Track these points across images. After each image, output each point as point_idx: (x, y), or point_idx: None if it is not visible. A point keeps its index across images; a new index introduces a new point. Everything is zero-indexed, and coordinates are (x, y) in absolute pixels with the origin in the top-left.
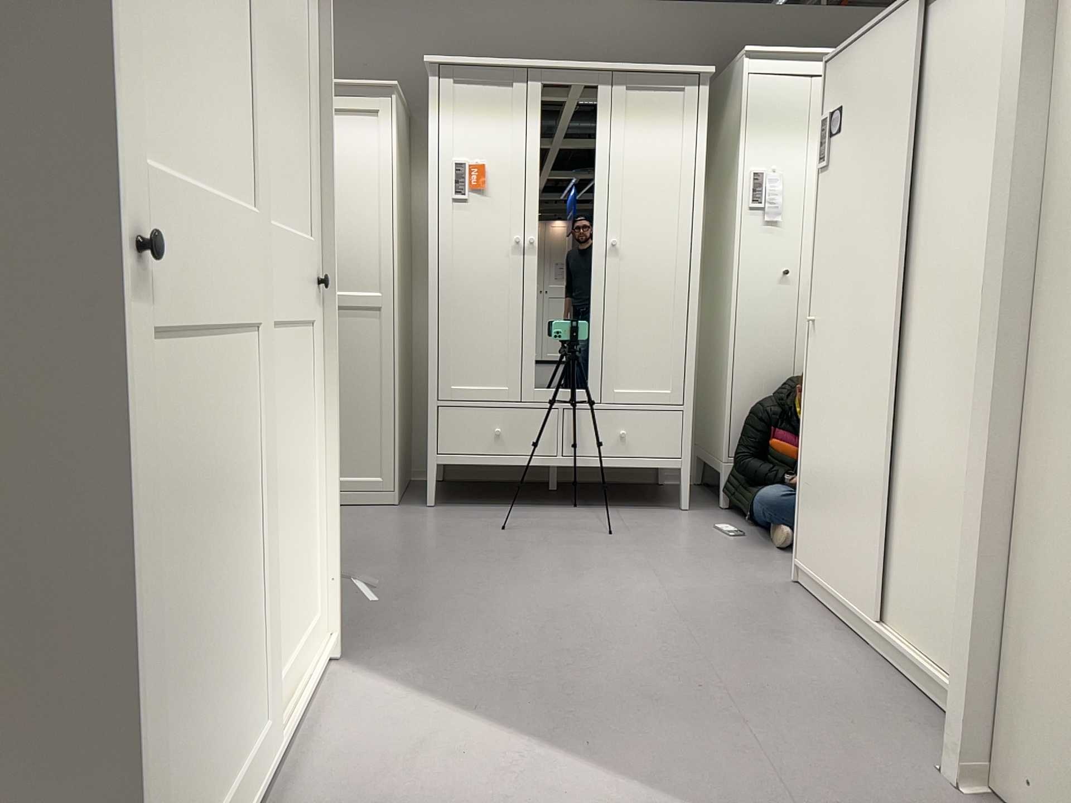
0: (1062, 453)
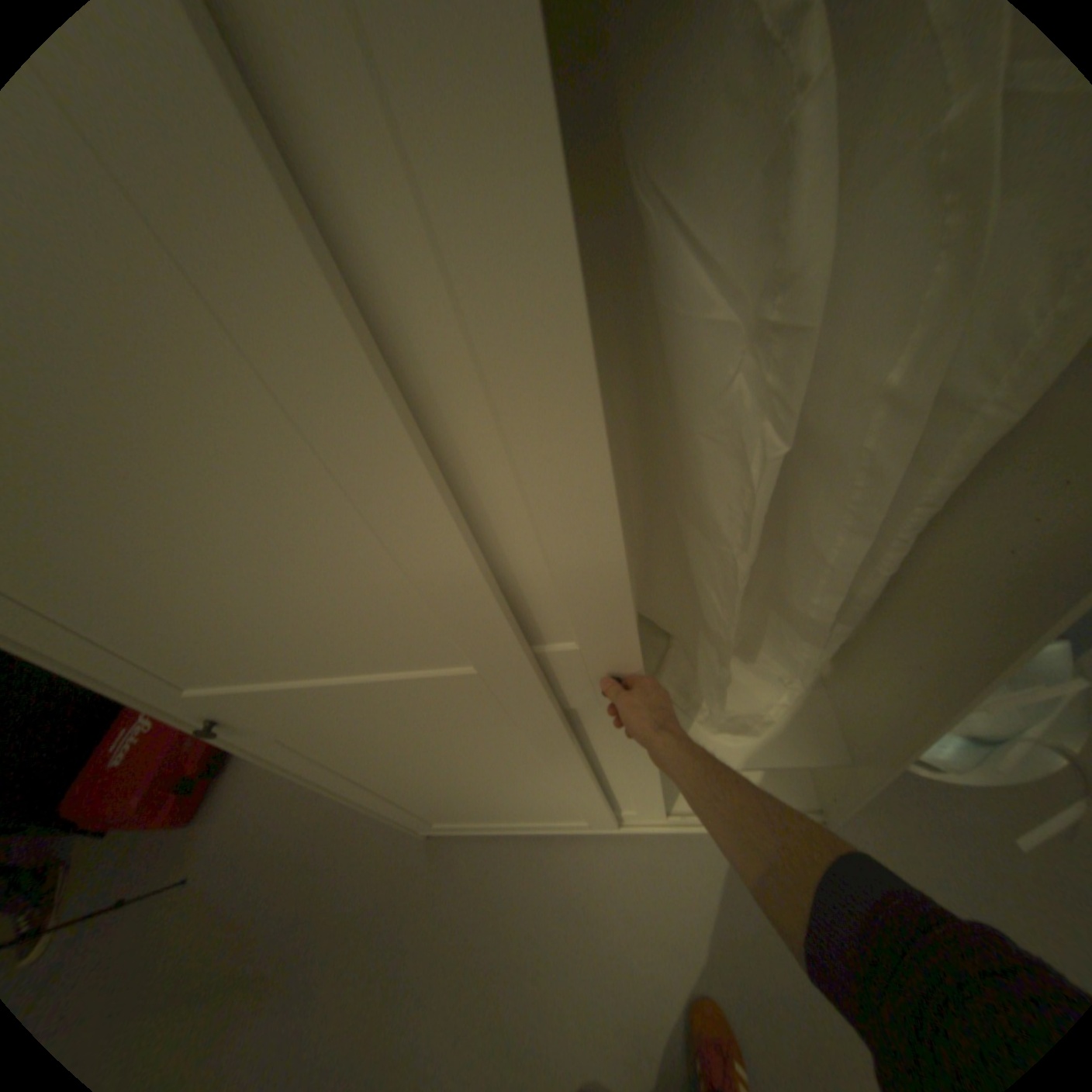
0: None
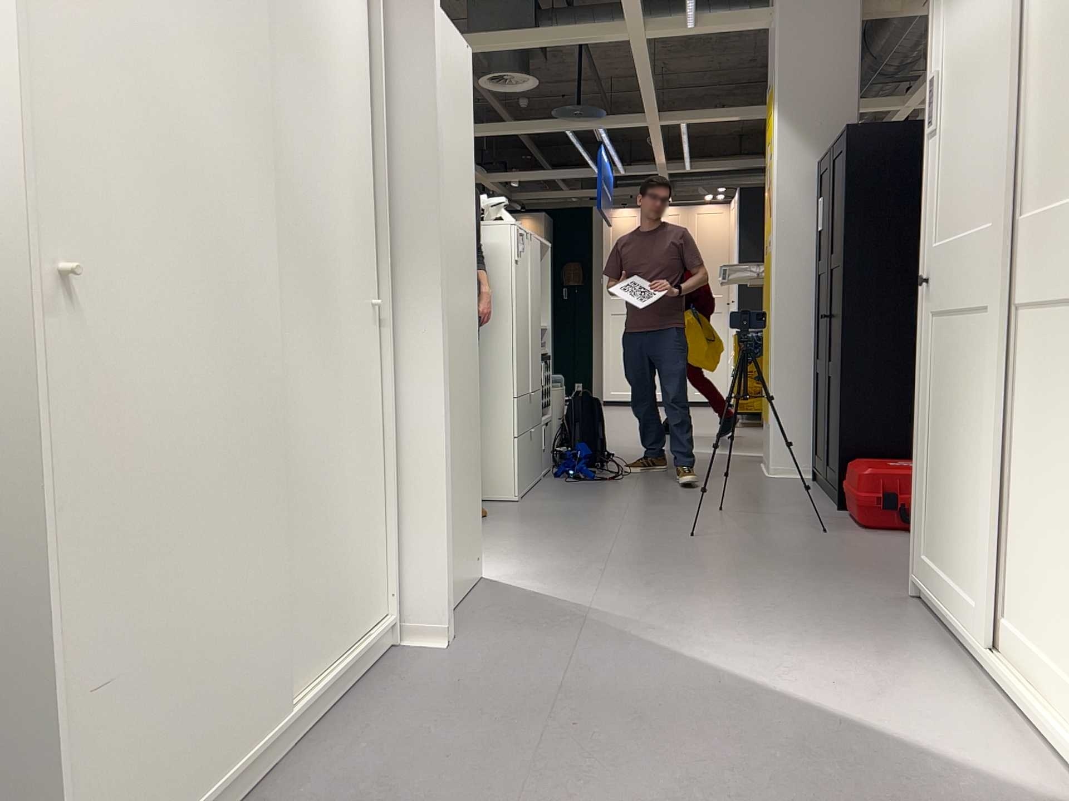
0: (447, 377)
